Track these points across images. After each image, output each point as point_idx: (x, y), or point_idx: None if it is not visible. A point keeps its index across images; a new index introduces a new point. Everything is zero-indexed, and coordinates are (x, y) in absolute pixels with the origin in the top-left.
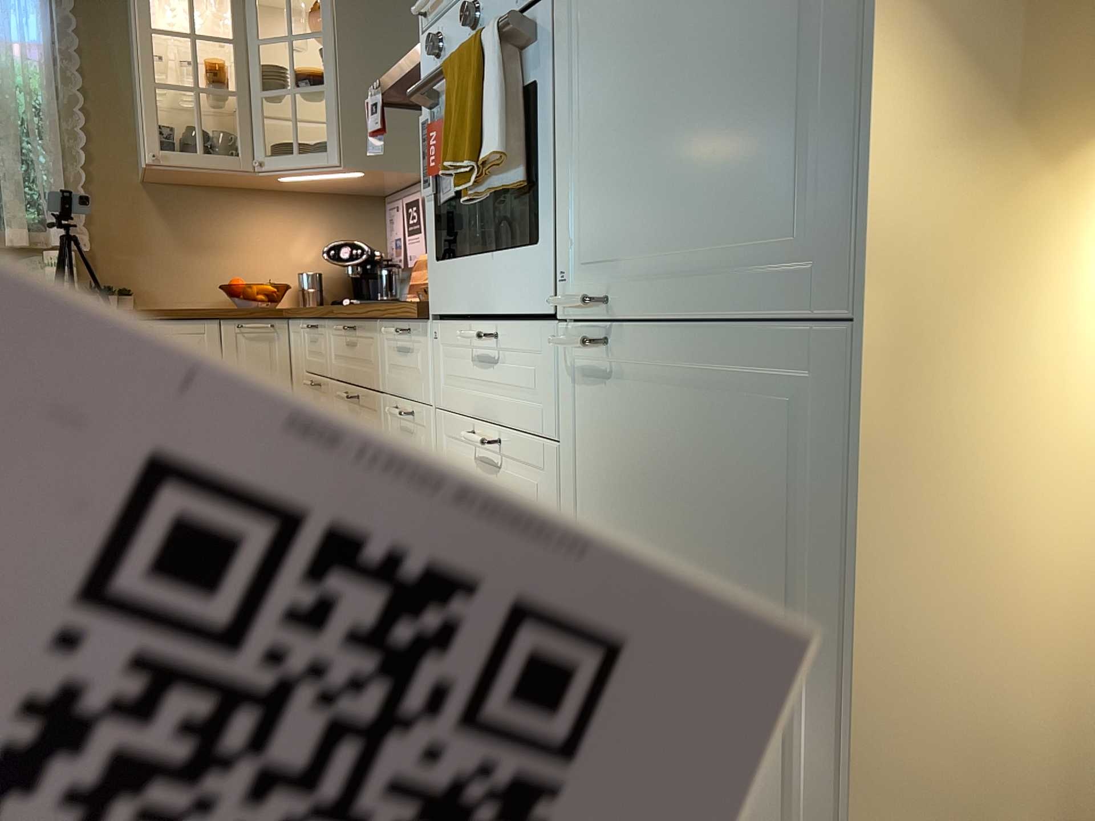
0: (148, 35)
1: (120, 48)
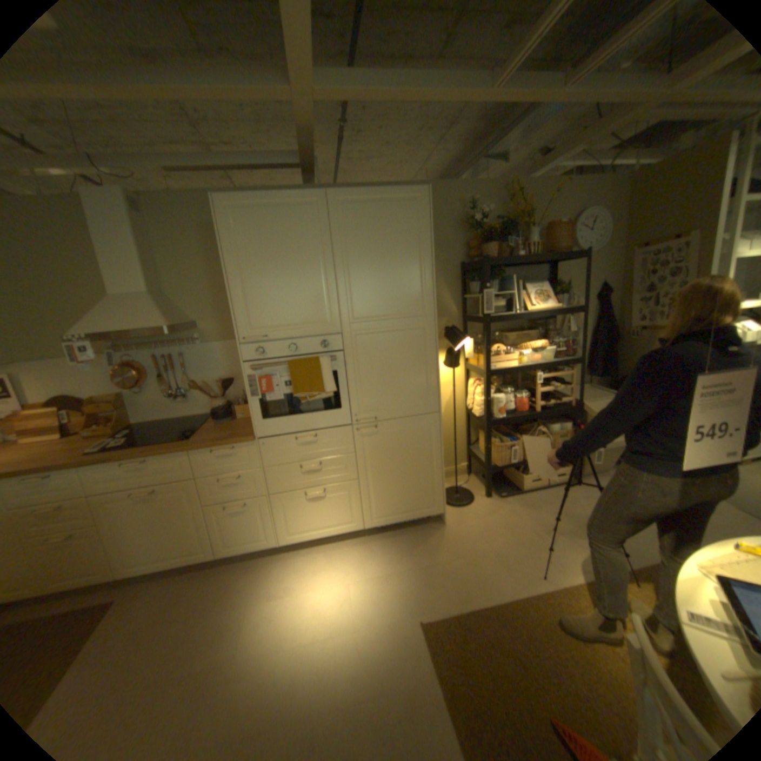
0: None
1: None
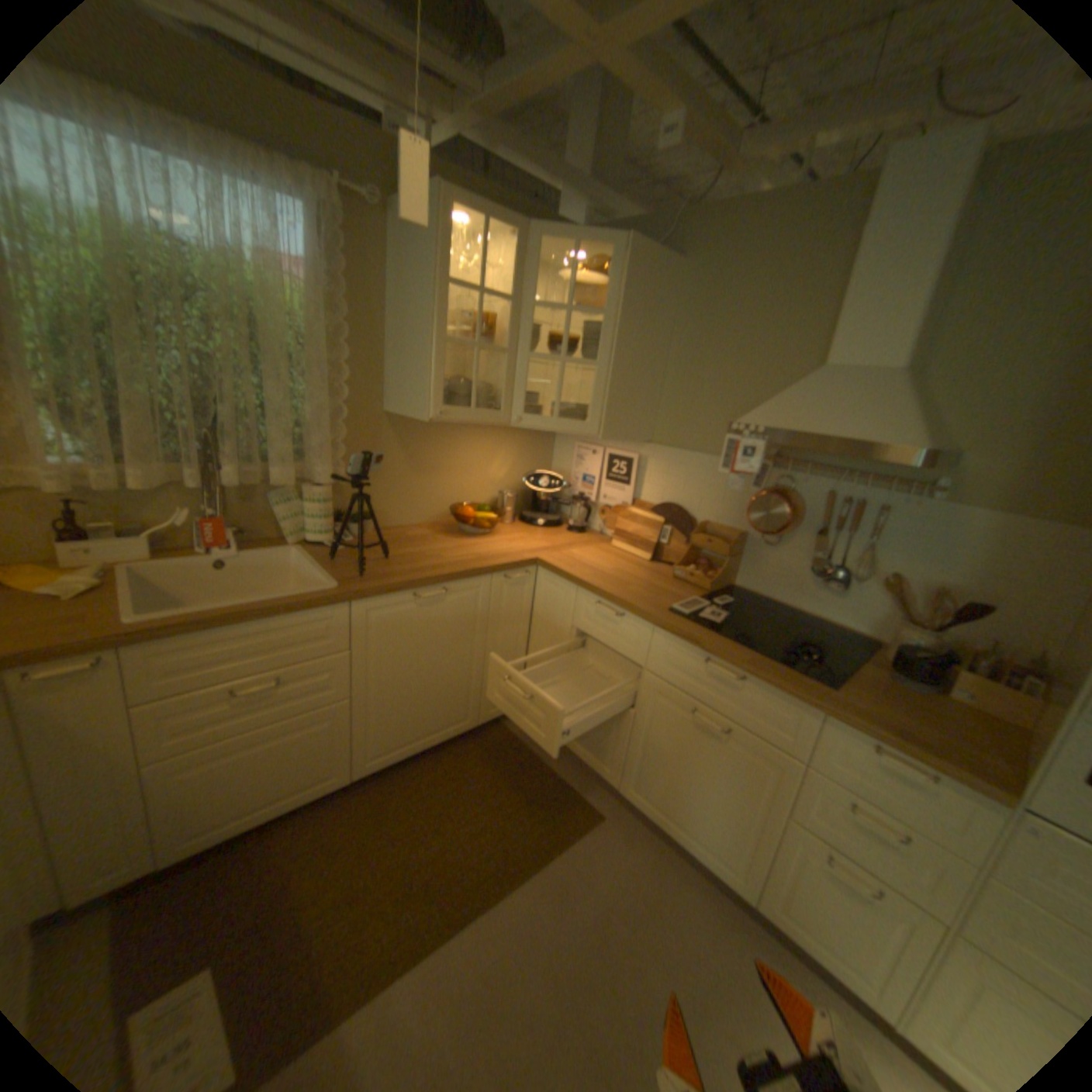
0: (444, 288)
1: (375, 276)
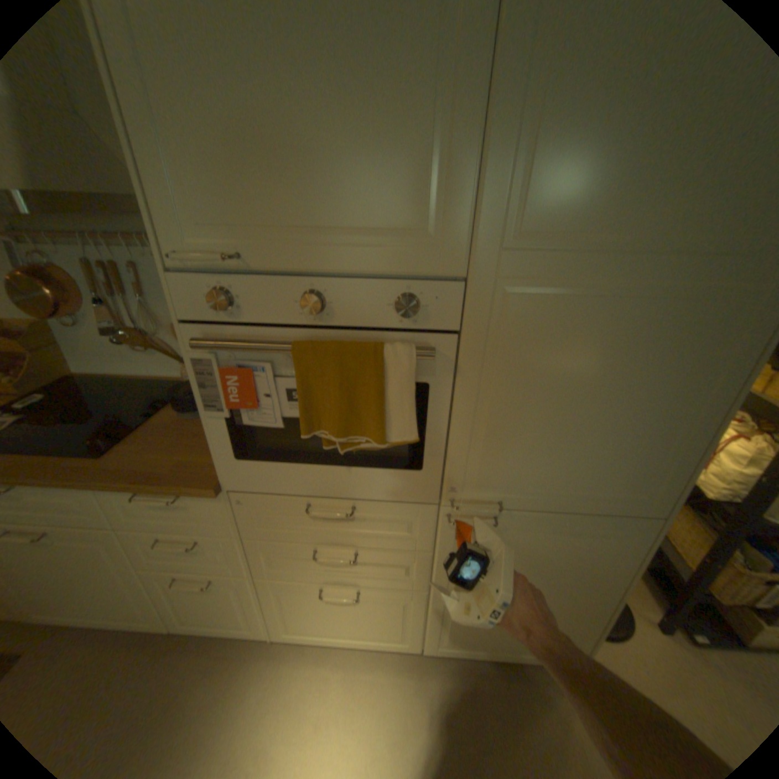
0: None
1: None
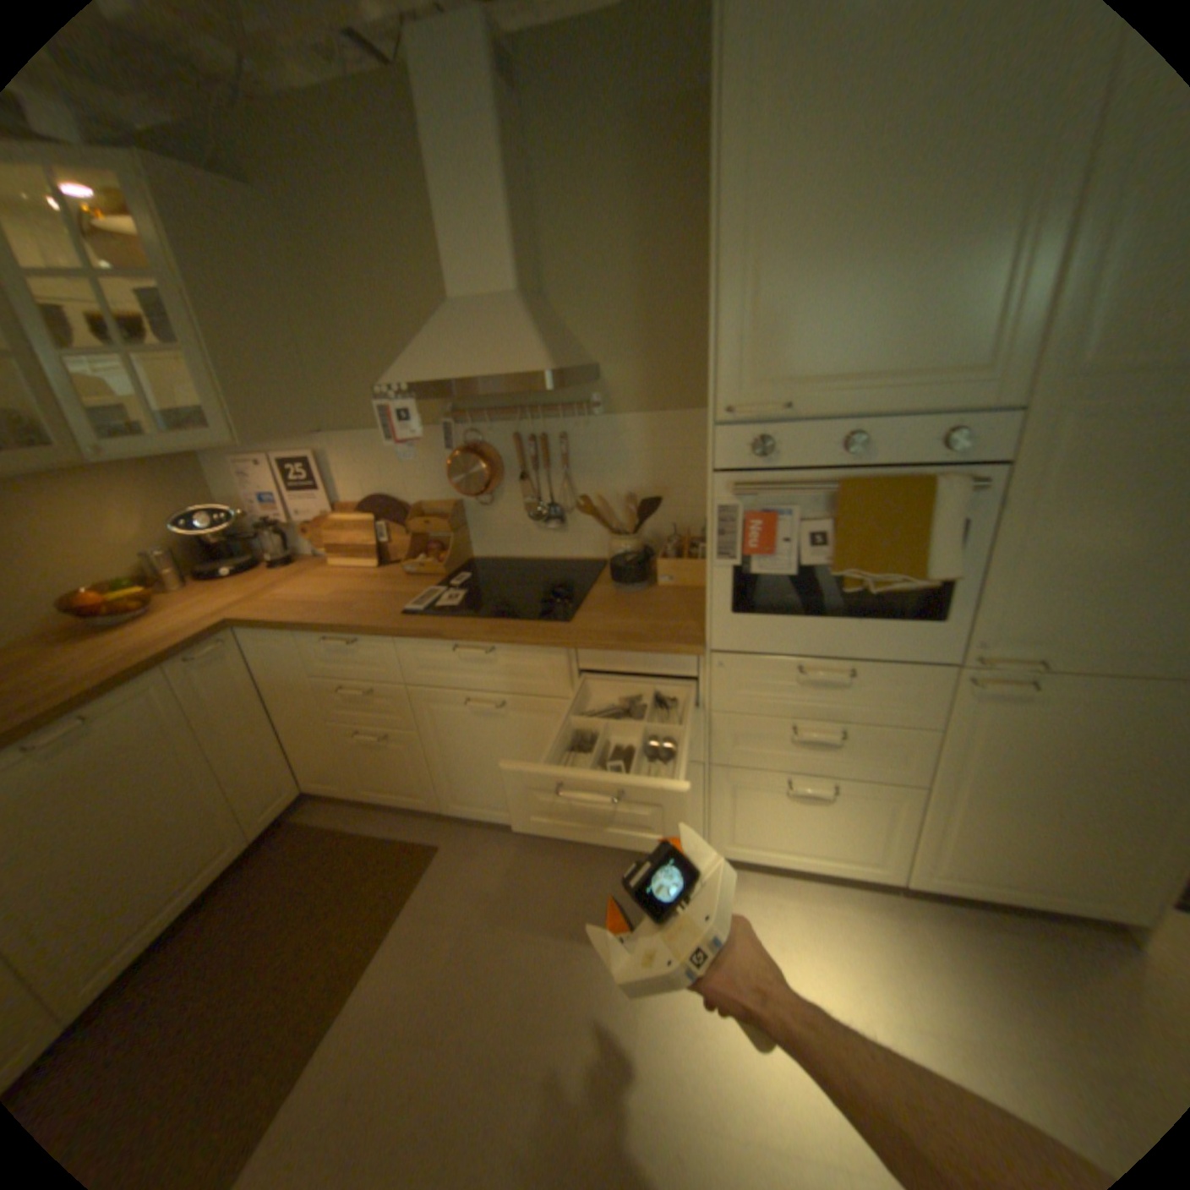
0: None
1: None
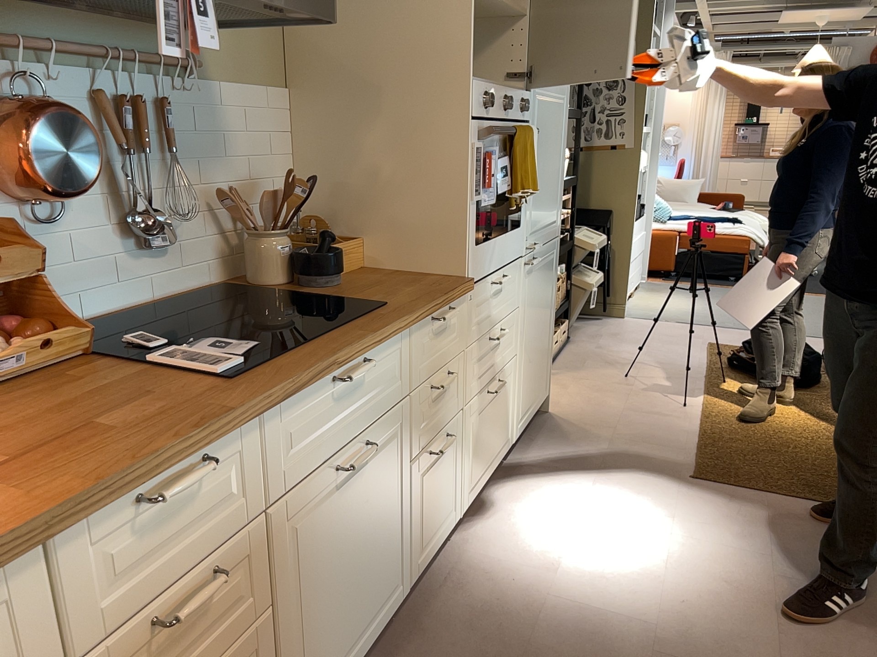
0: None
1: None
